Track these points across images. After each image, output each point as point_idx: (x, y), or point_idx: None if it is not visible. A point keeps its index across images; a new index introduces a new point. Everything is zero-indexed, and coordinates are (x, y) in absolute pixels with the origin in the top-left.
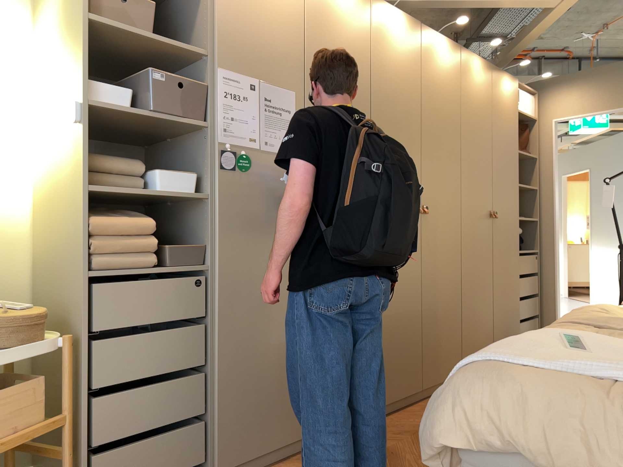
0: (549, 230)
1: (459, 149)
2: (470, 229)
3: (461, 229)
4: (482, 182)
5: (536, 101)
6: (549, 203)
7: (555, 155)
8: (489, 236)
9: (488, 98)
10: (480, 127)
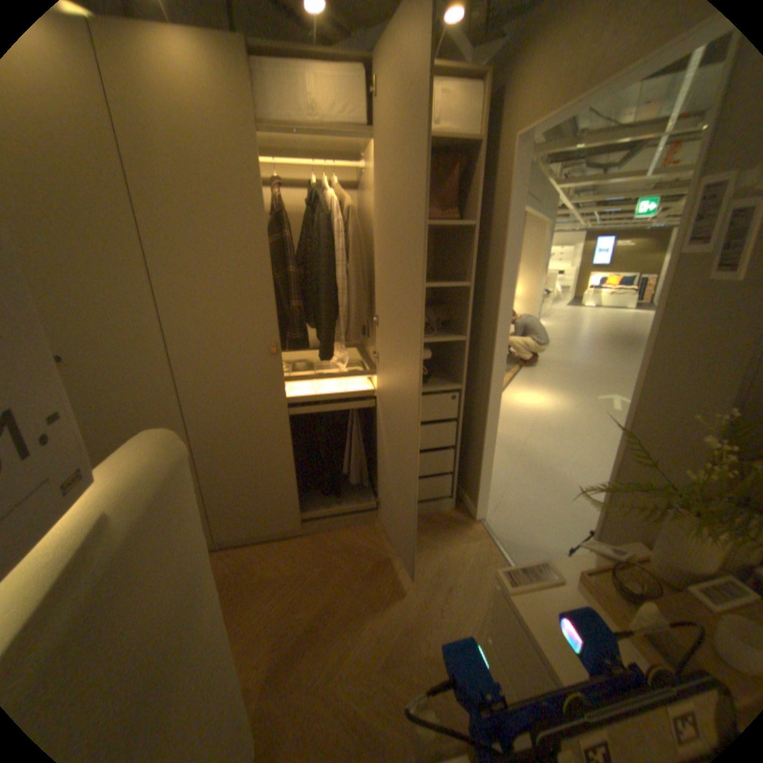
0: (492, 358)
1: (134, 253)
2: (201, 378)
3: (171, 381)
4: (234, 301)
5: (486, 92)
6: (497, 313)
7: (514, 216)
8: (269, 383)
9: (234, 127)
10: (204, 200)
